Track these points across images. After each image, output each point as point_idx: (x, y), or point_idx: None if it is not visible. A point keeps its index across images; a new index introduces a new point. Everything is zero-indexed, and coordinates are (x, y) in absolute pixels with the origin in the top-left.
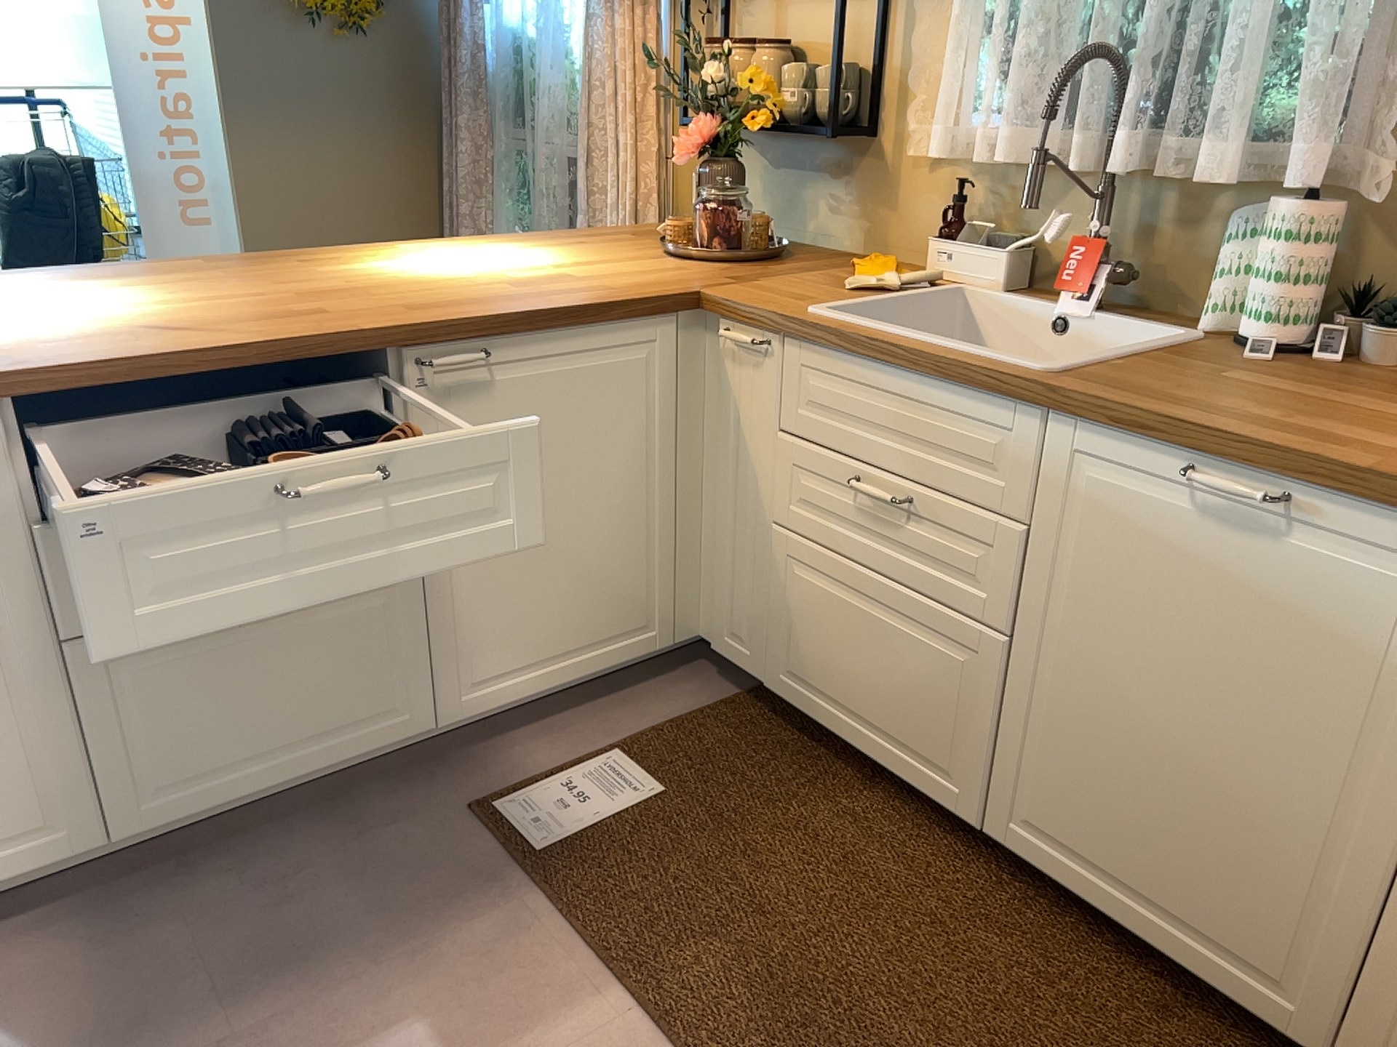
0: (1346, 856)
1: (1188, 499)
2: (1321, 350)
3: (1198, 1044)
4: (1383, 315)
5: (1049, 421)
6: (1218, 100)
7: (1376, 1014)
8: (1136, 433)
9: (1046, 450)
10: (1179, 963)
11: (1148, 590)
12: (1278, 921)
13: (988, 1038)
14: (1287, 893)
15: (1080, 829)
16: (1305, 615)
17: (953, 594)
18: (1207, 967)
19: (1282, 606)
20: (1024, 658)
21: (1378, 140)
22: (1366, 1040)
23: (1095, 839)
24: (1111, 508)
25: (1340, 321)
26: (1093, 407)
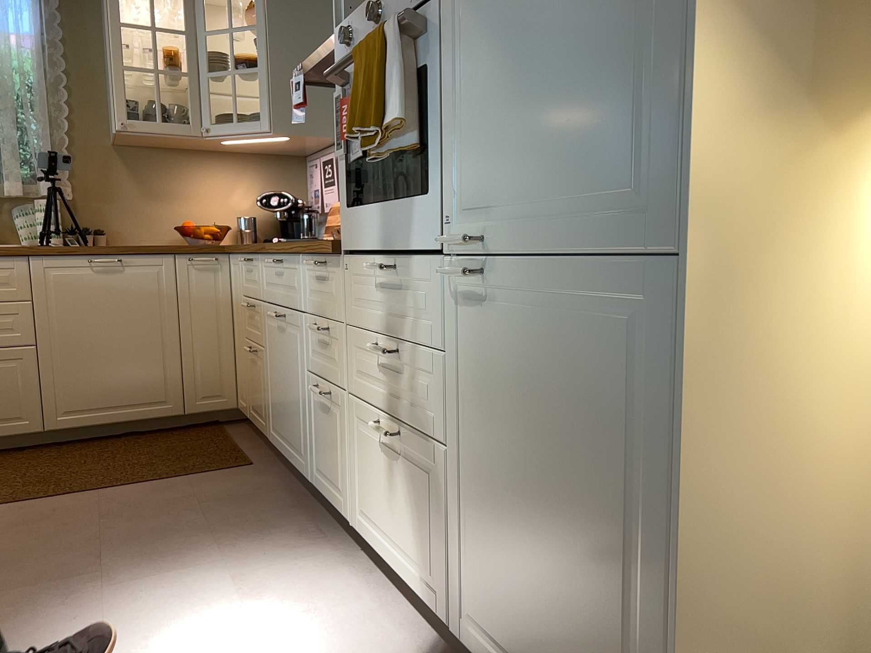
0: (168, 350)
1: (91, 270)
2: (73, 243)
3: (152, 437)
4: (85, 231)
5: (30, 261)
6: (7, 168)
7: (189, 388)
8: (69, 254)
9: (31, 272)
10: (136, 420)
11: (87, 303)
12: (158, 382)
13: (108, 459)
14: (158, 371)
15: (88, 399)
16: (136, 290)
17: (3, 341)
18: (144, 413)
19: (129, 290)
20: (45, 349)
21: (60, 182)
22: (190, 398)
23: (94, 399)
24: (65, 282)
25: (67, 238)
26: (50, 250)
